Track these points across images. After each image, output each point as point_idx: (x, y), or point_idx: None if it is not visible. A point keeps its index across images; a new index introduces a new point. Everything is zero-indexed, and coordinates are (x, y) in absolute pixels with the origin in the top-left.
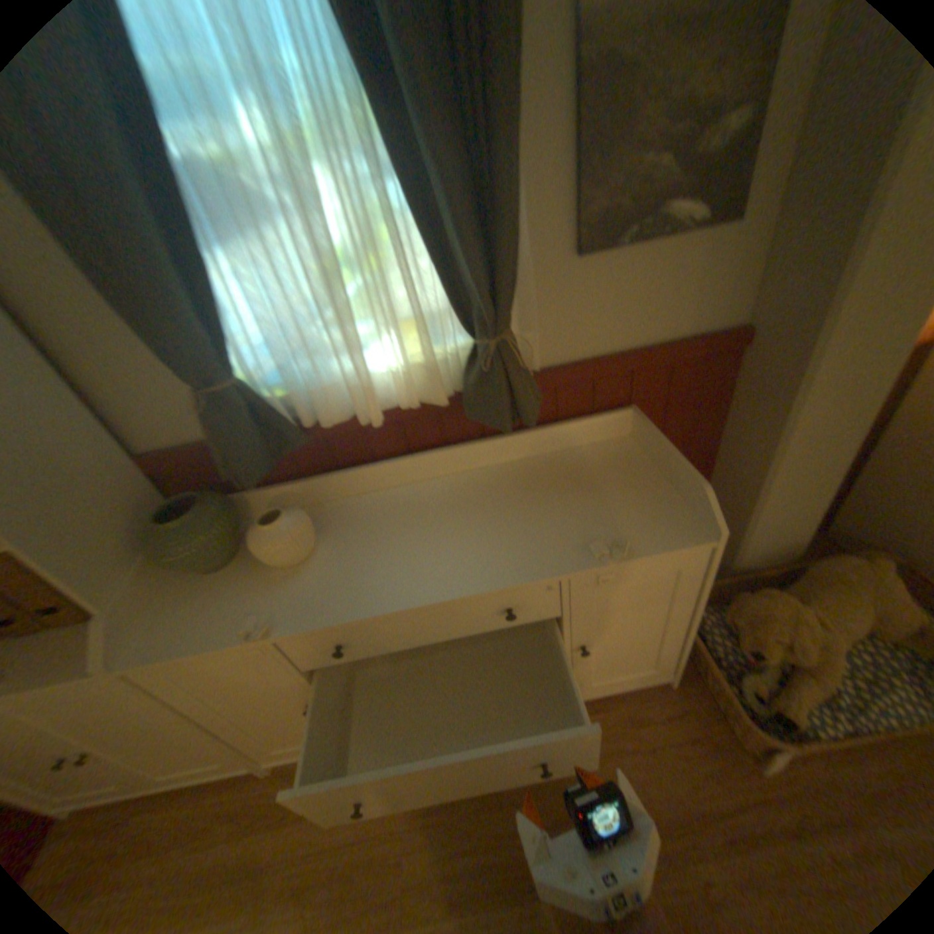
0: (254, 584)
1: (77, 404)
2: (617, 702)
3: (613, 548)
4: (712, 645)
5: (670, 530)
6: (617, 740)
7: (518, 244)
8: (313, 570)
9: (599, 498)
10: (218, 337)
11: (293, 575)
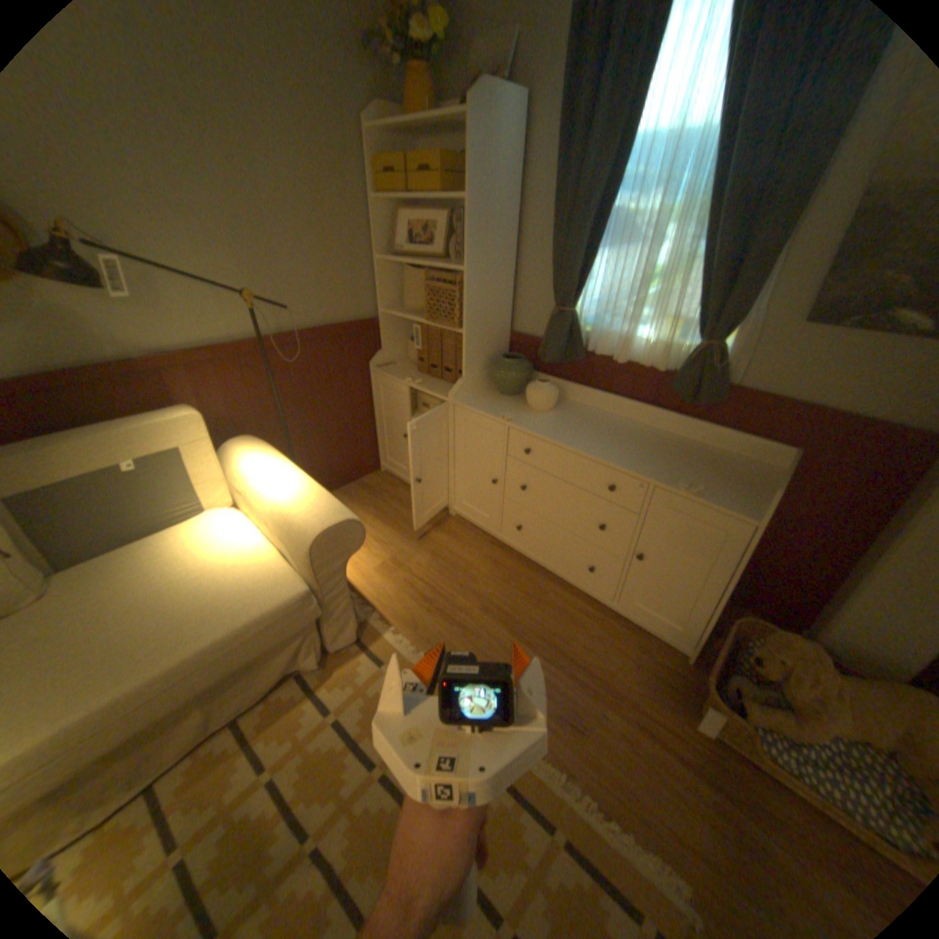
0: (516, 407)
1: (511, 297)
2: (643, 637)
3: (692, 489)
4: (744, 663)
5: (737, 504)
6: (623, 646)
7: (756, 297)
8: (542, 417)
9: (716, 475)
10: (580, 289)
11: (533, 414)
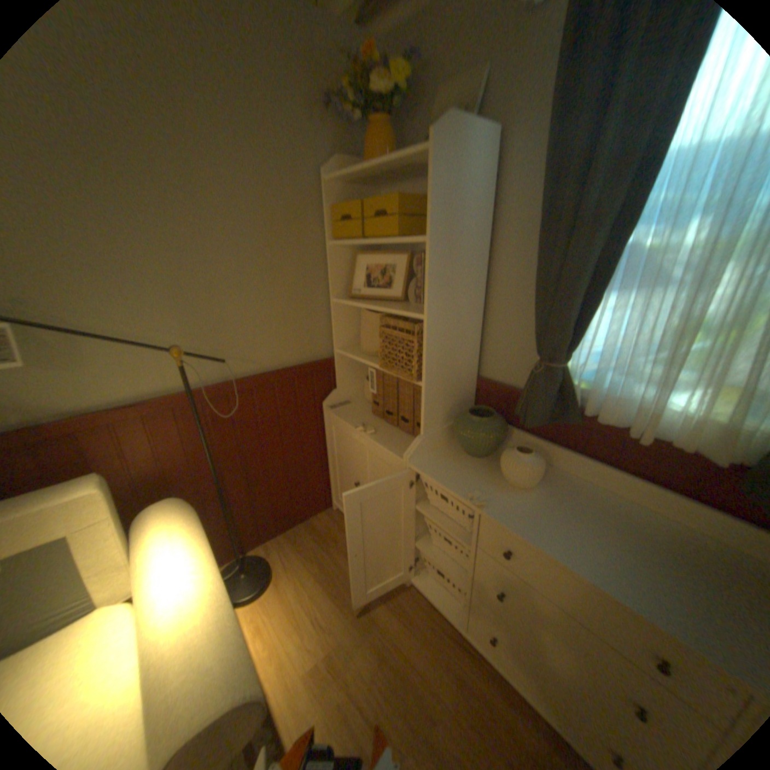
0: (489, 479)
1: (480, 341)
2: None
3: None
4: None
5: None
6: None
7: None
8: (526, 499)
9: None
10: (577, 341)
11: (513, 492)
